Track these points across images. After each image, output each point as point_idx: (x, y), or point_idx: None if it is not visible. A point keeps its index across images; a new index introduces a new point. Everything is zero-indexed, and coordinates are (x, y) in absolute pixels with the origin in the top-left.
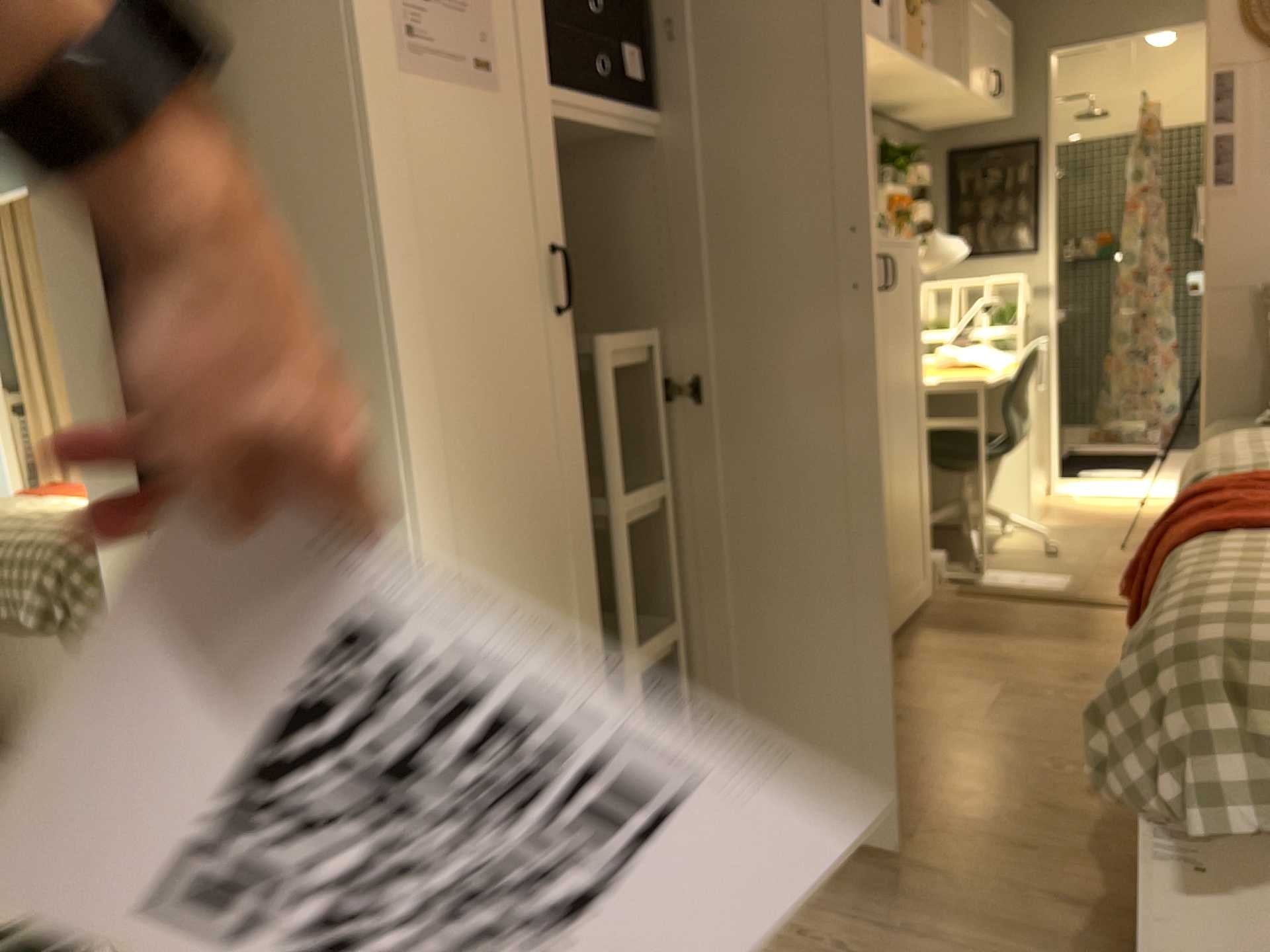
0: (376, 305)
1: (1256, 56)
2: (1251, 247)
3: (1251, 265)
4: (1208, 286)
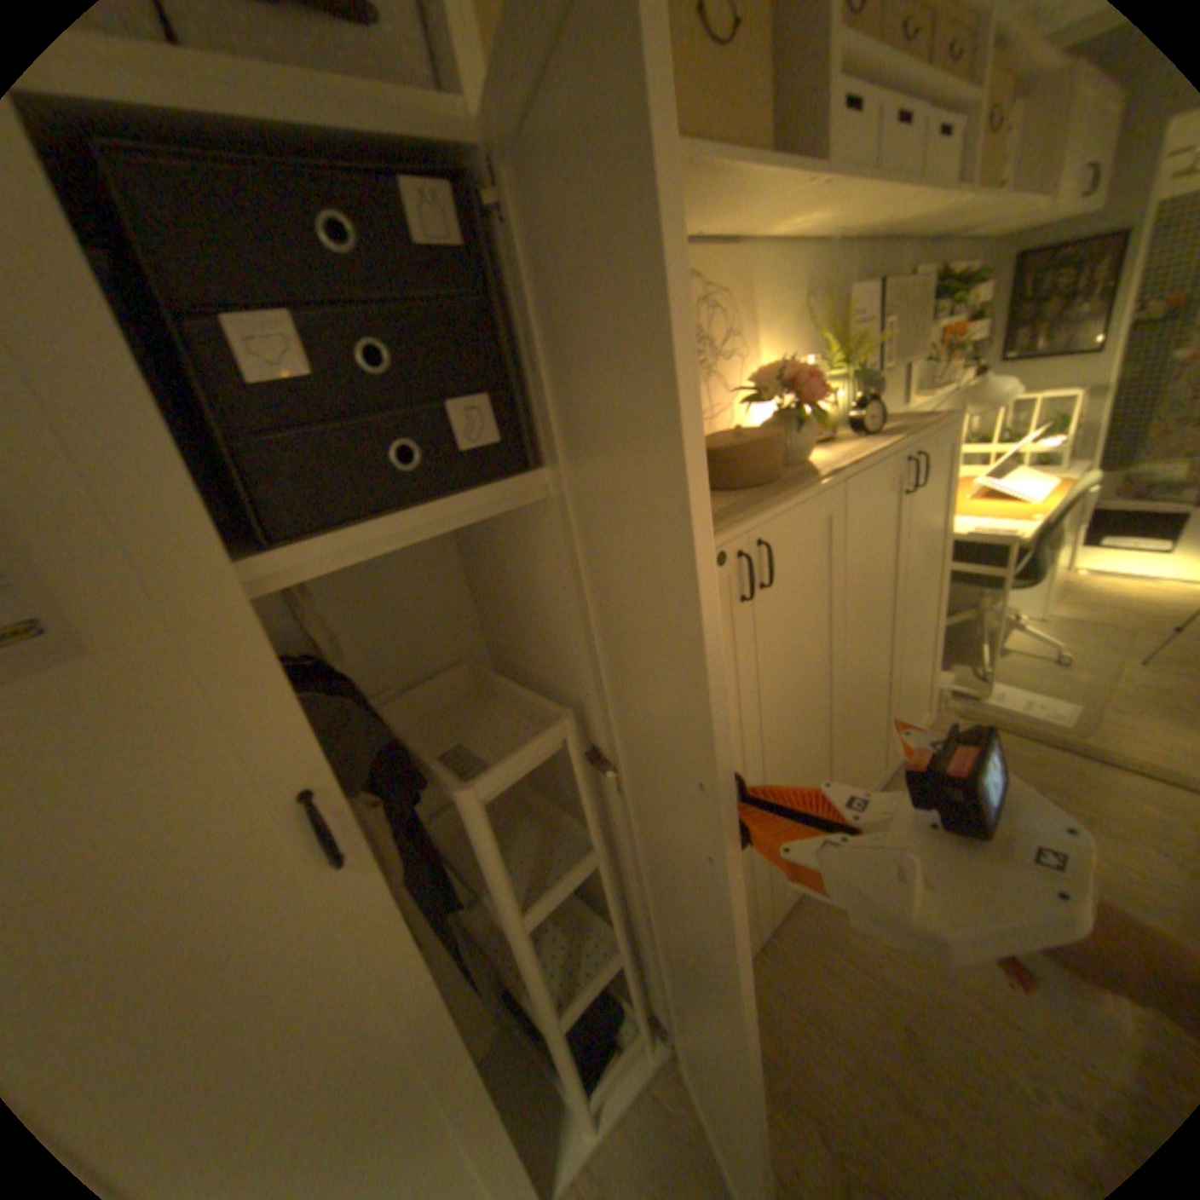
0: None
1: None
2: None
3: None
4: None
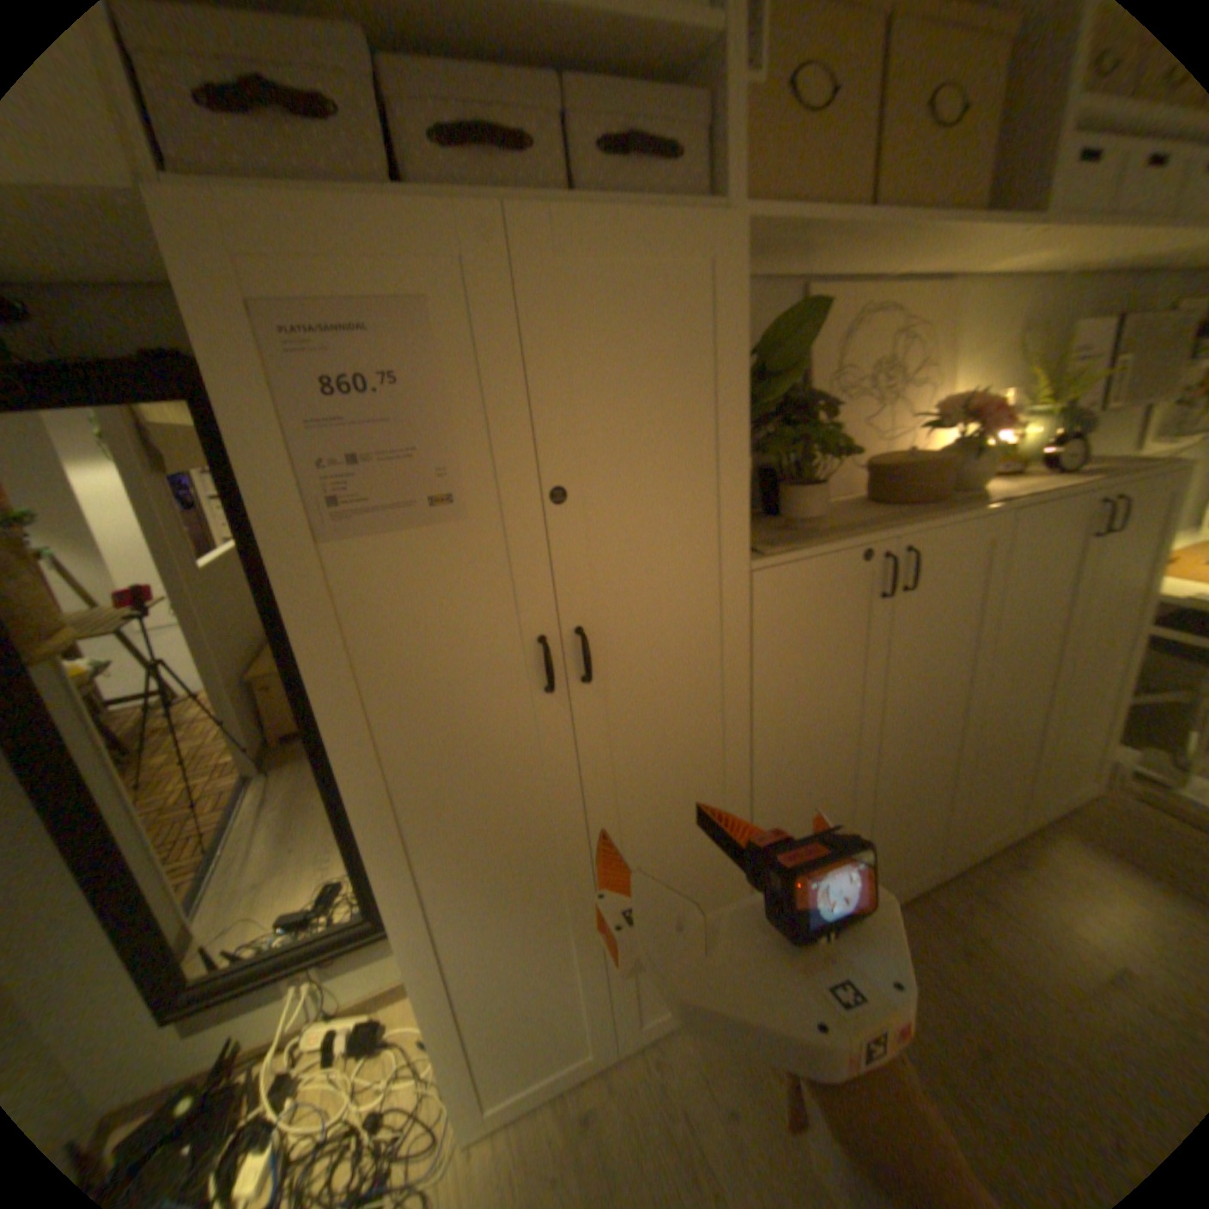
0: (327, 741)
1: None
2: None
3: None
4: None
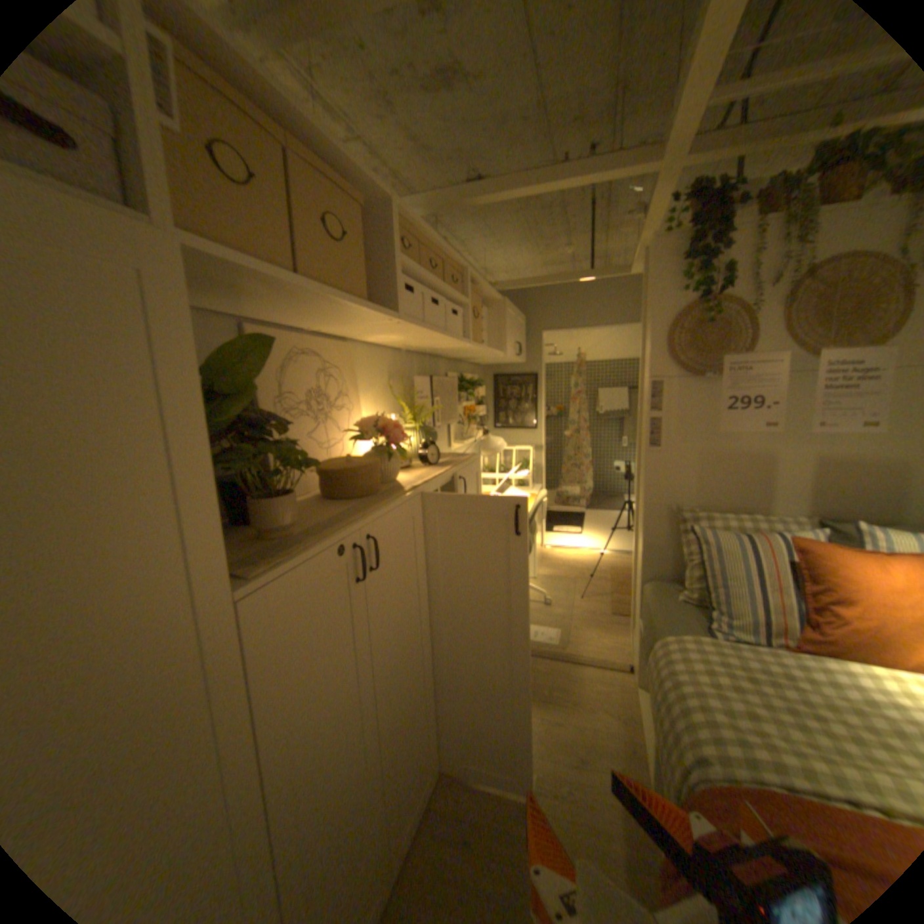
0: None
1: (676, 376)
2: (670, 484)
3: (669, 495)
4: (646, 504)
